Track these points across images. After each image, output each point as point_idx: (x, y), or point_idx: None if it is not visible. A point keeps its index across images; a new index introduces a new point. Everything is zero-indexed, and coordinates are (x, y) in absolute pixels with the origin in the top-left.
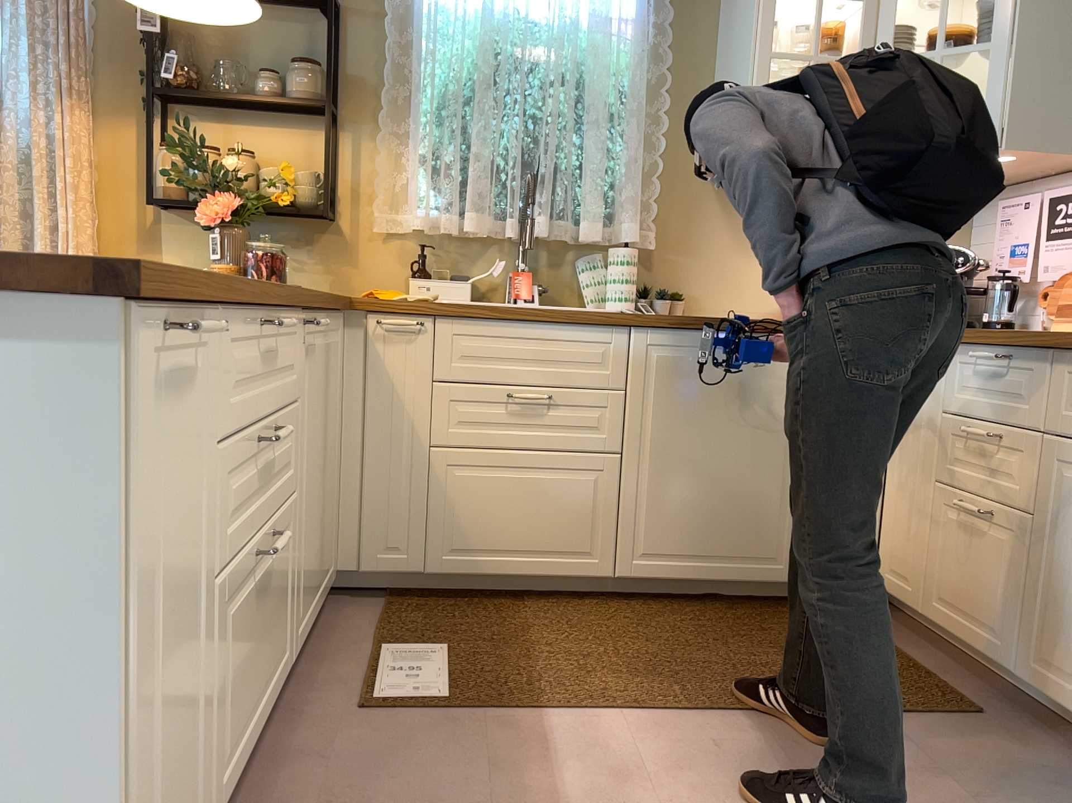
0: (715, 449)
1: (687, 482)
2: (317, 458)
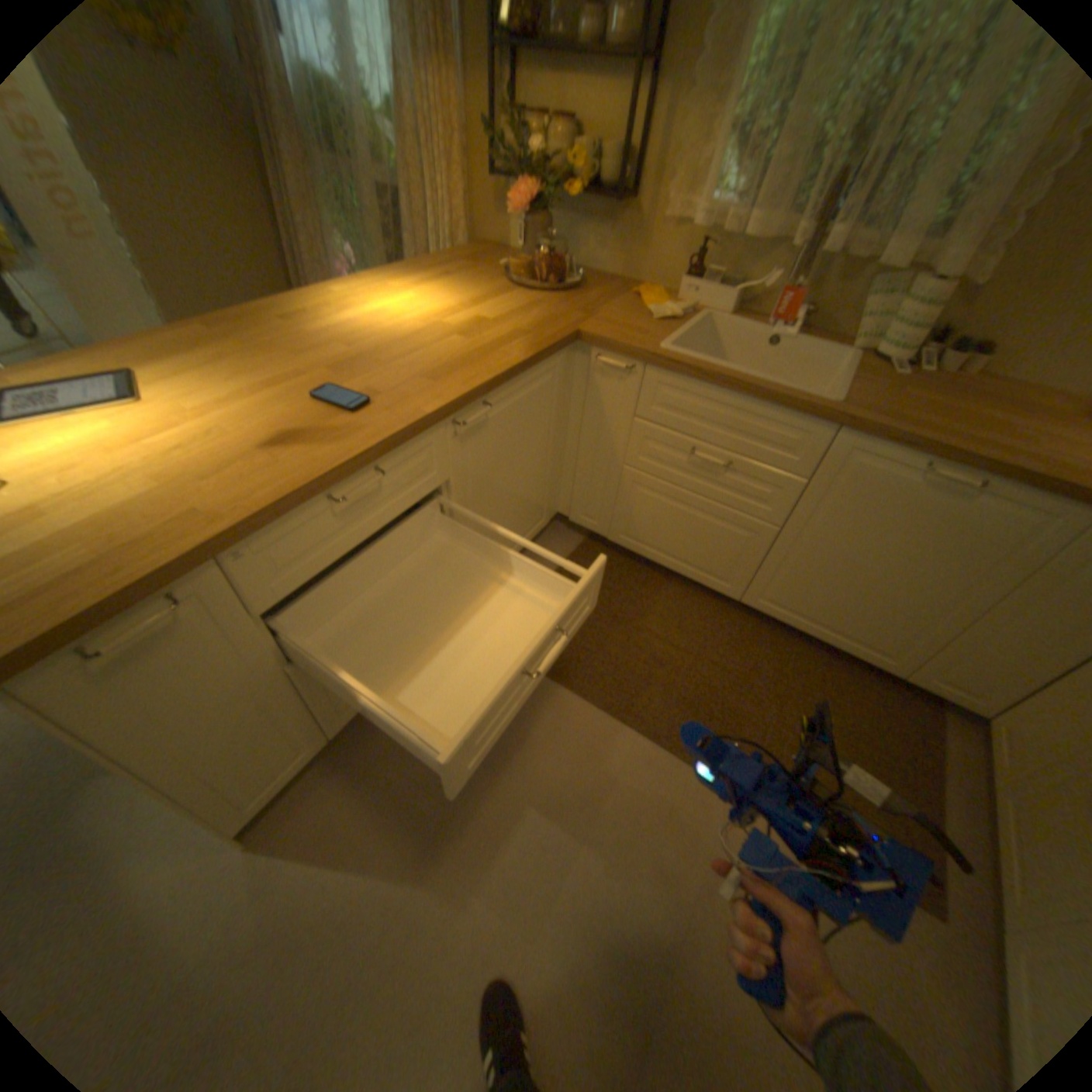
0: (878, 562)
1: (835, 574)
2: (508, 483)
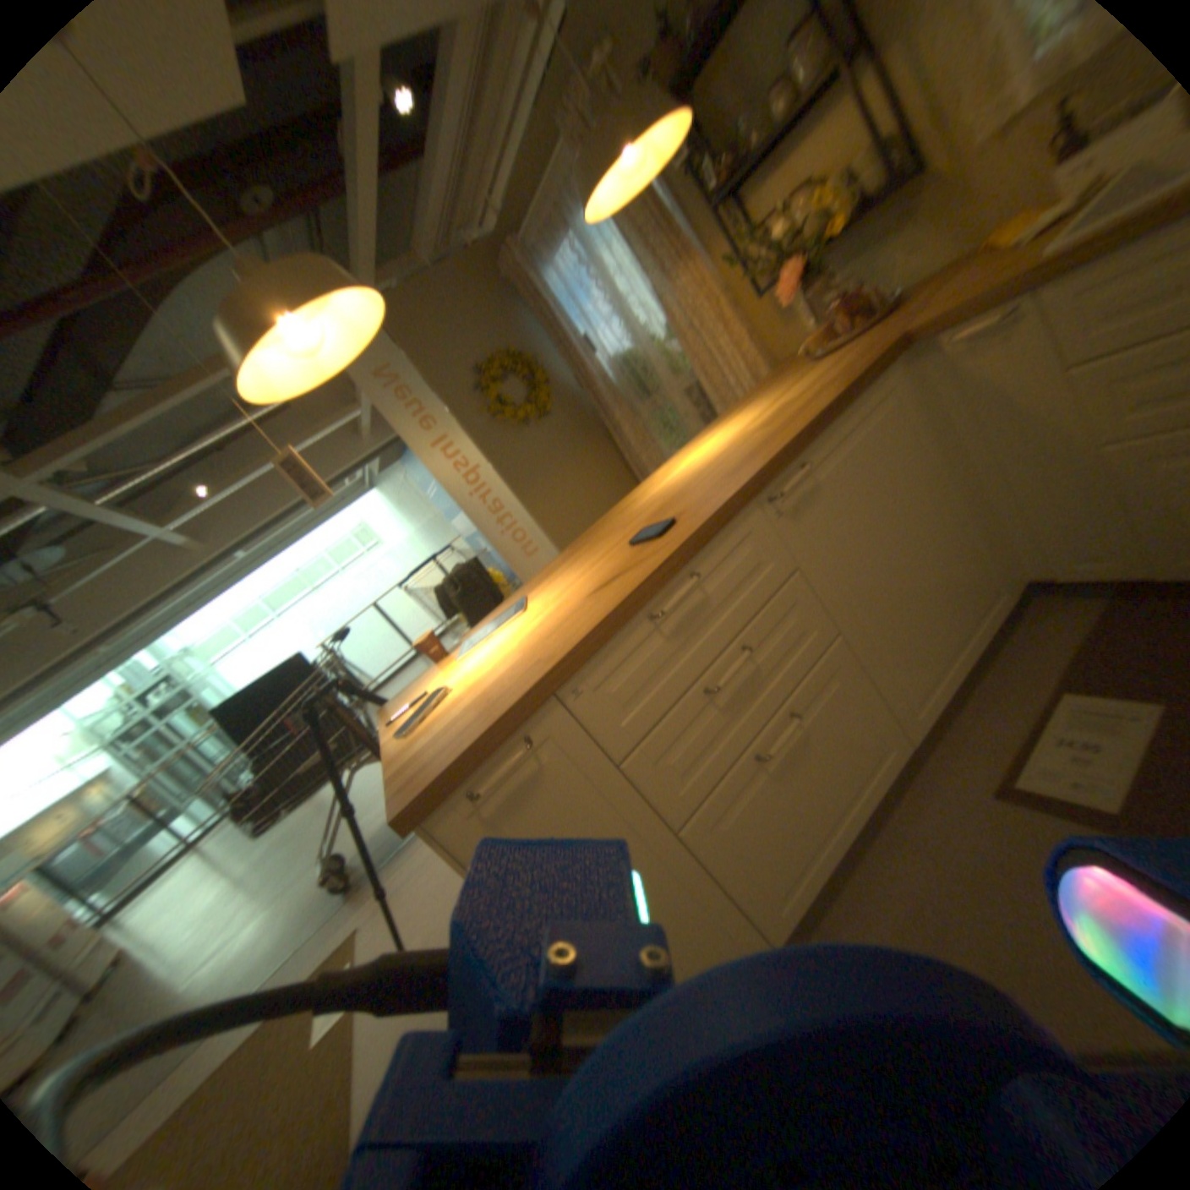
0: None
1: None
2: (898, 549)
